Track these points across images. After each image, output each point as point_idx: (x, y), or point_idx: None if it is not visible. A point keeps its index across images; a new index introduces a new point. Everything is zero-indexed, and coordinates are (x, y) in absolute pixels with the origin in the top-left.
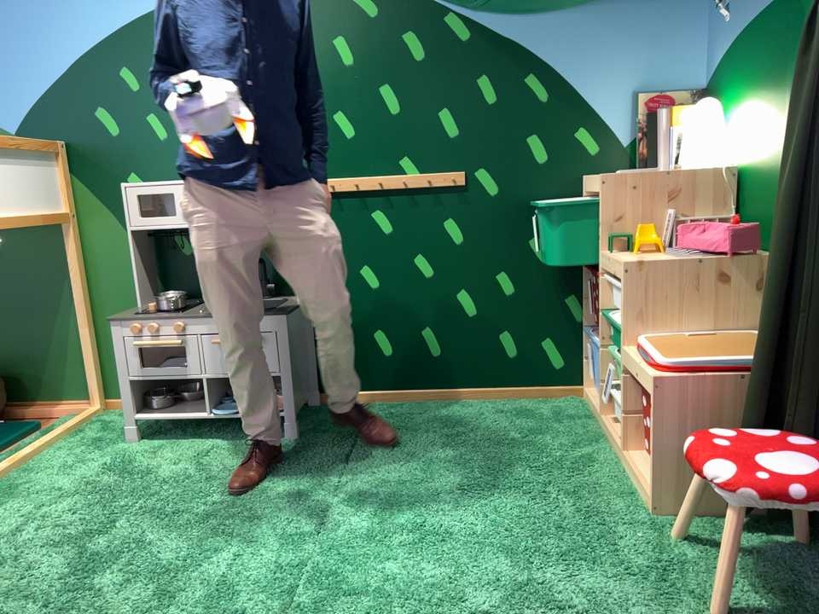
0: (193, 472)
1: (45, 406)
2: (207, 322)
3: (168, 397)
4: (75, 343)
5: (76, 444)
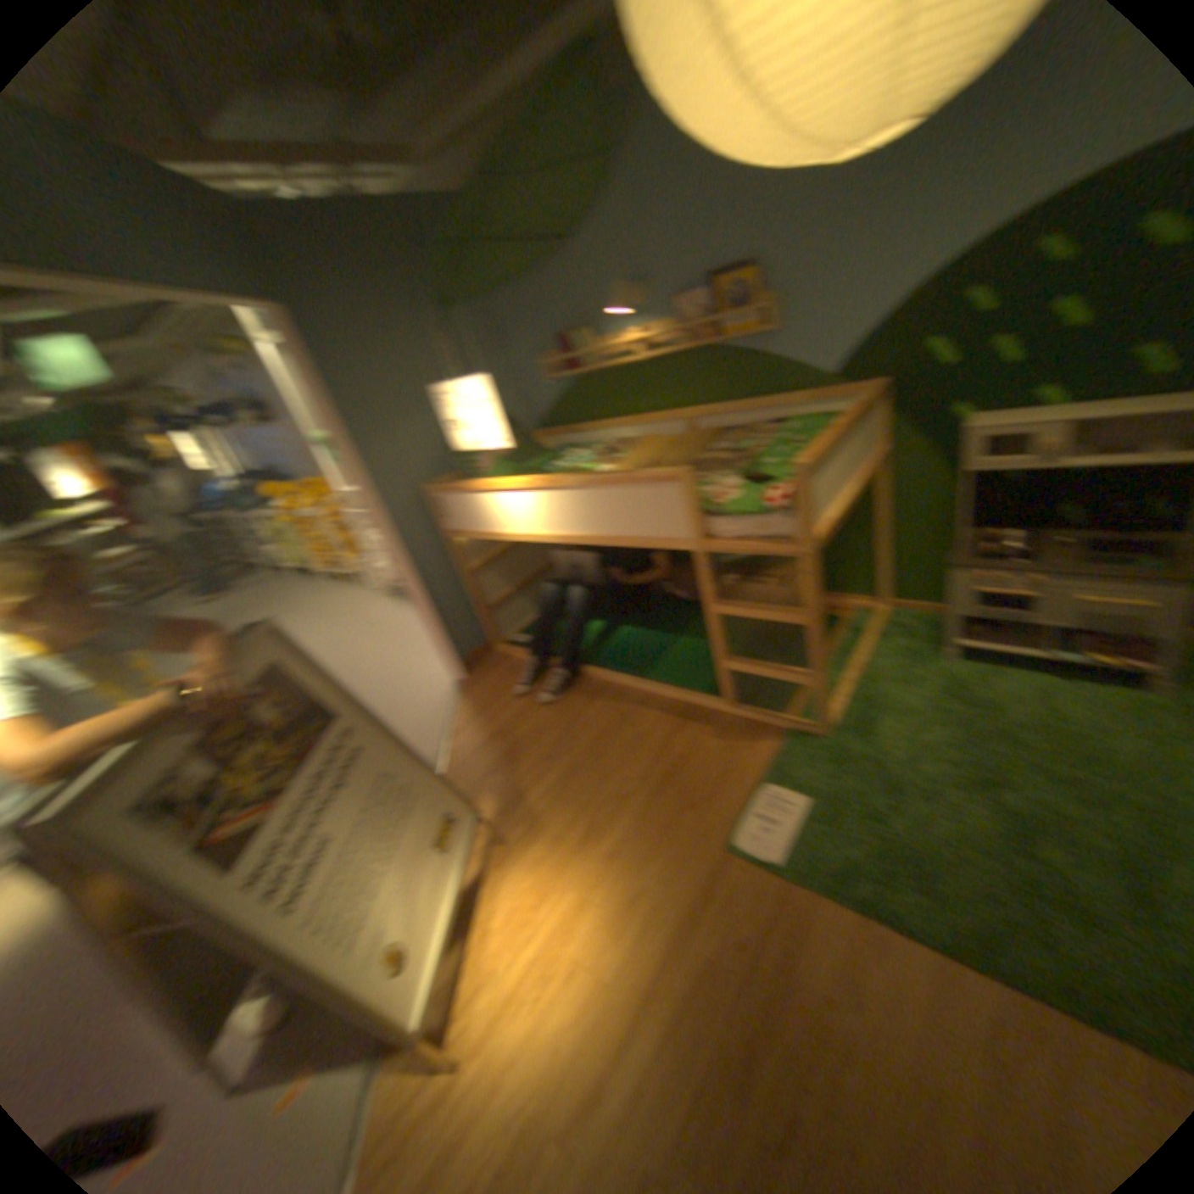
0: (1052, 722)
1: (836, 599)
2: (1078, 580)
3: (995, 630)
4: (871, 554)
5: (896, 655)
